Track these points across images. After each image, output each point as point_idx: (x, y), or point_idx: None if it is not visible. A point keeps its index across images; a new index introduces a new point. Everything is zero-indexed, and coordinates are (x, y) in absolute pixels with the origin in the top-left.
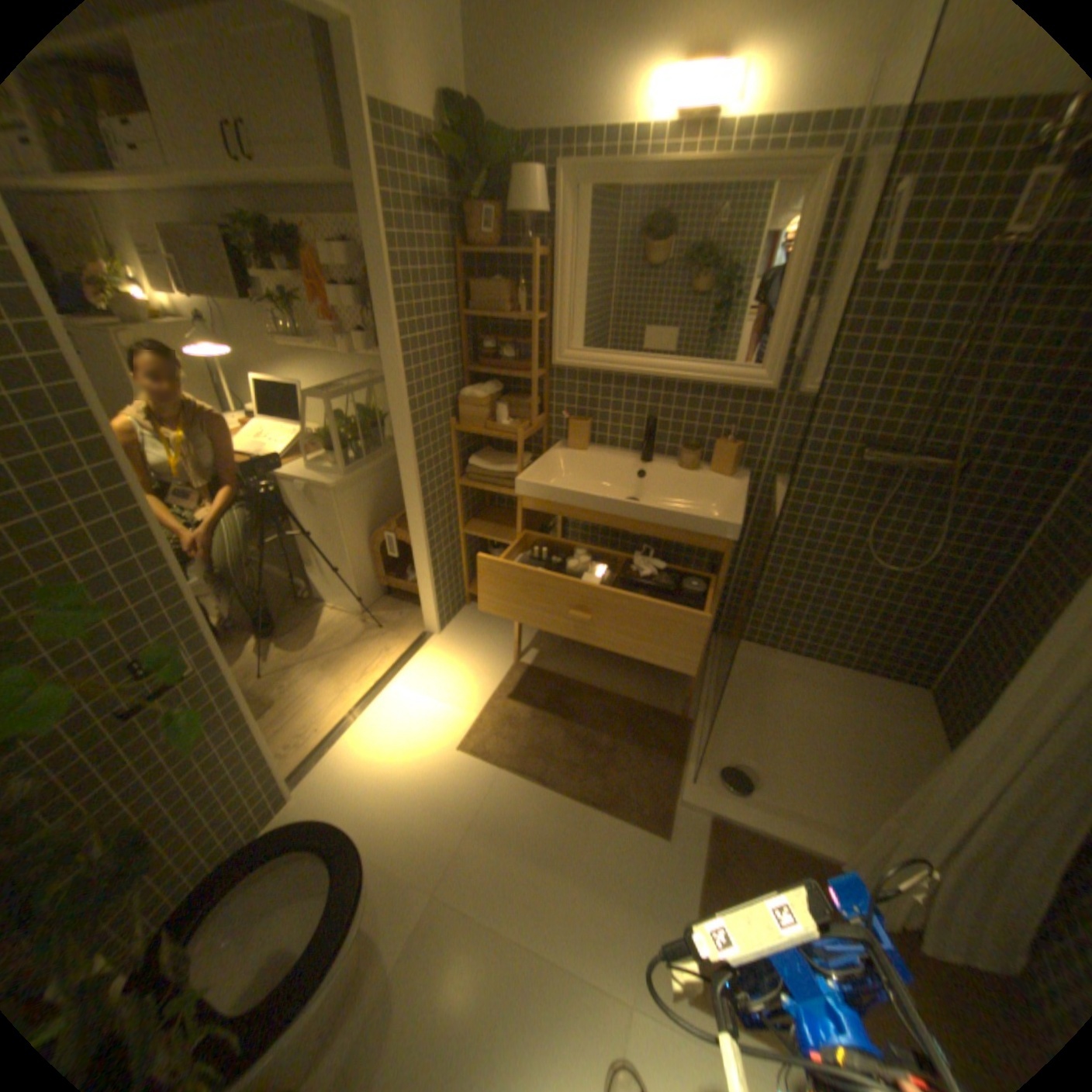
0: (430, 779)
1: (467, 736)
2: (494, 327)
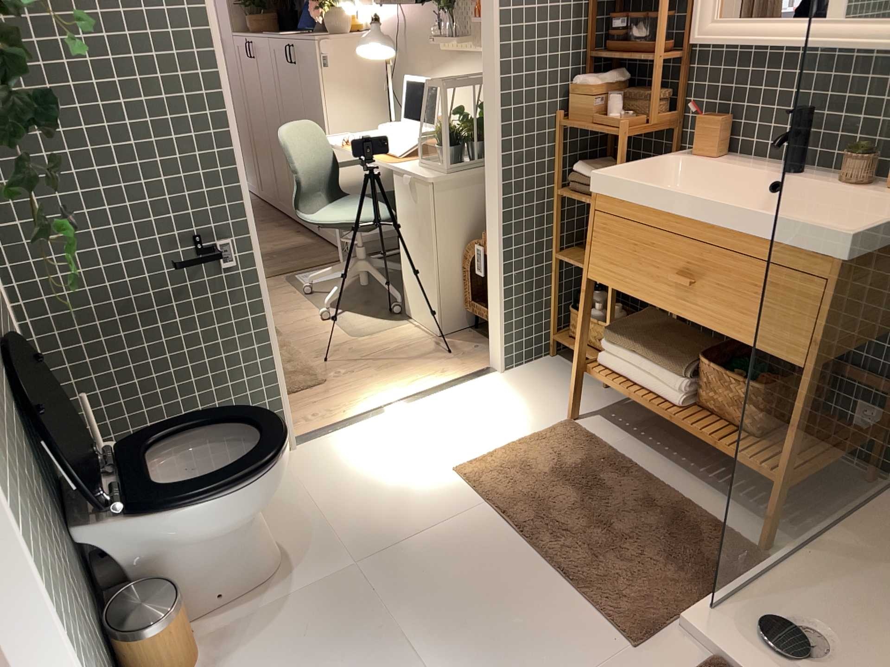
0: (414, 484)
1: (472, 466)
2: (627, 5)
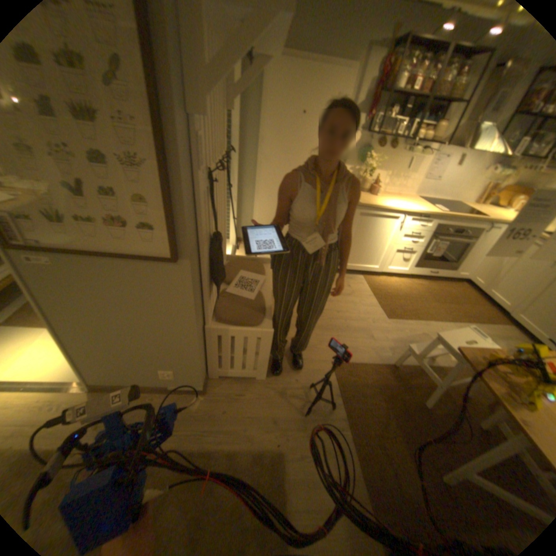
0: None
1: None
2: None
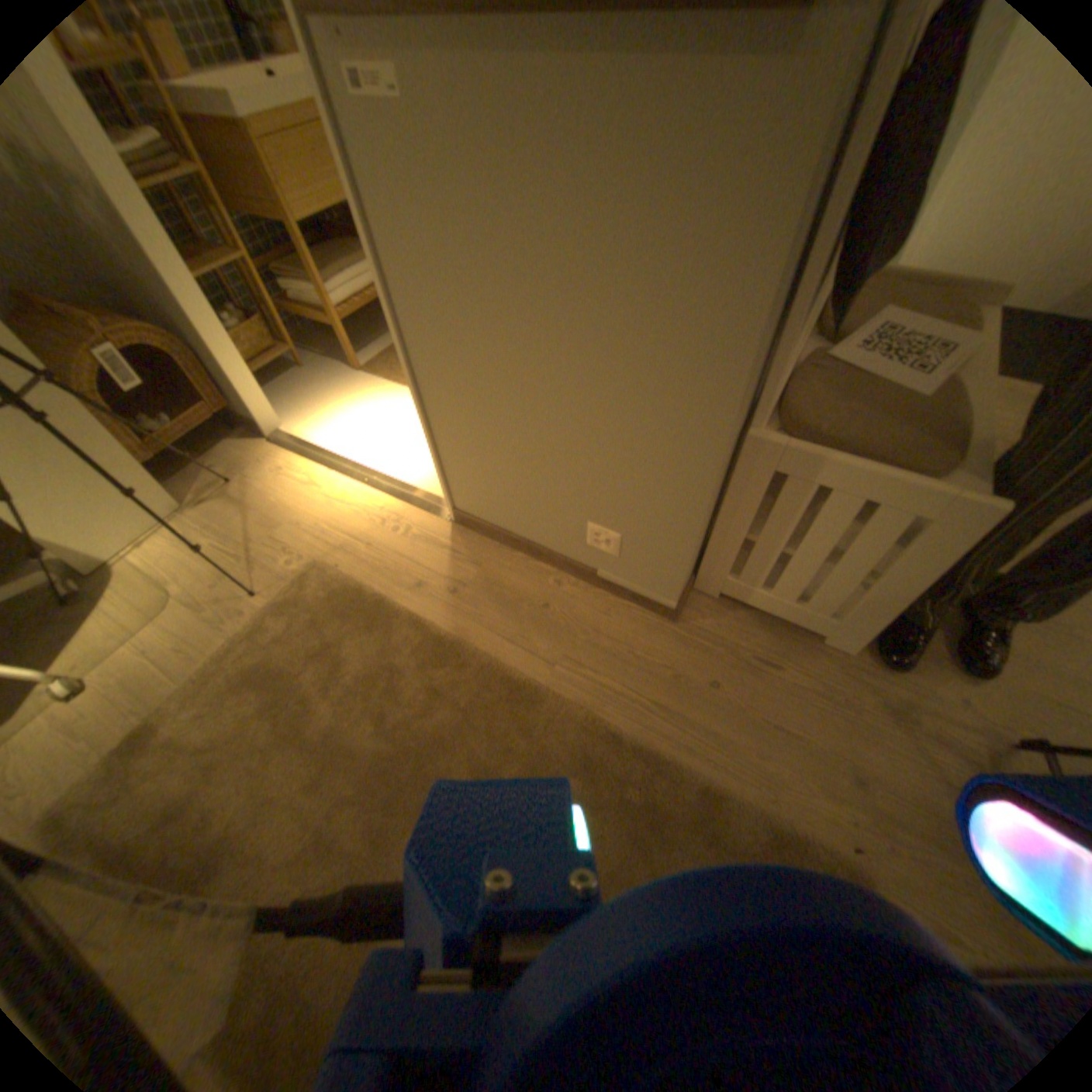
0: None
1: None
2: None
